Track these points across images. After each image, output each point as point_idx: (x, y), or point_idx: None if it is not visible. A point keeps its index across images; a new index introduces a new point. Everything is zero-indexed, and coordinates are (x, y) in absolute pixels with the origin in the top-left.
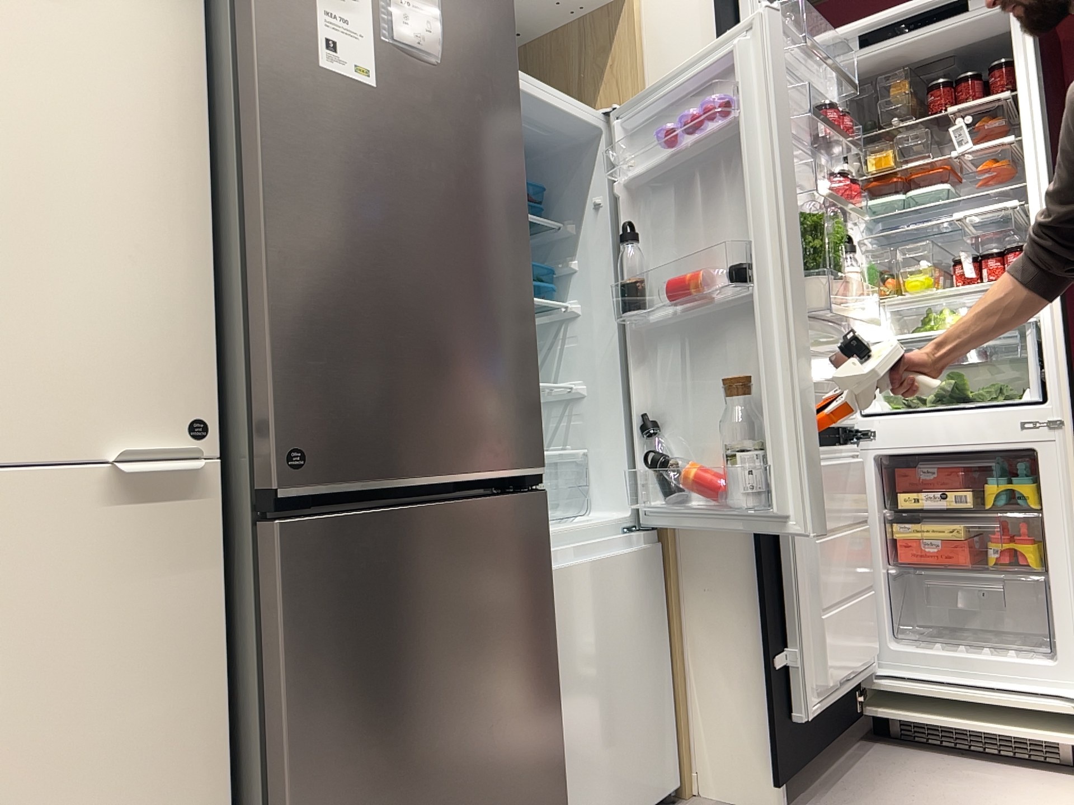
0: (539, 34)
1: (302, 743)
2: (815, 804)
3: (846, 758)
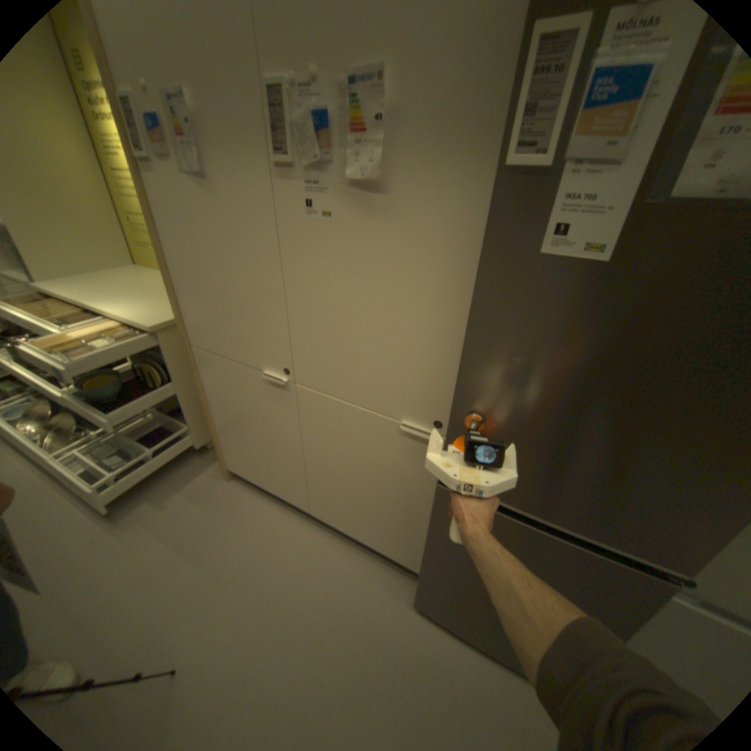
0: None
1: (434, 546)
2: None
3: None
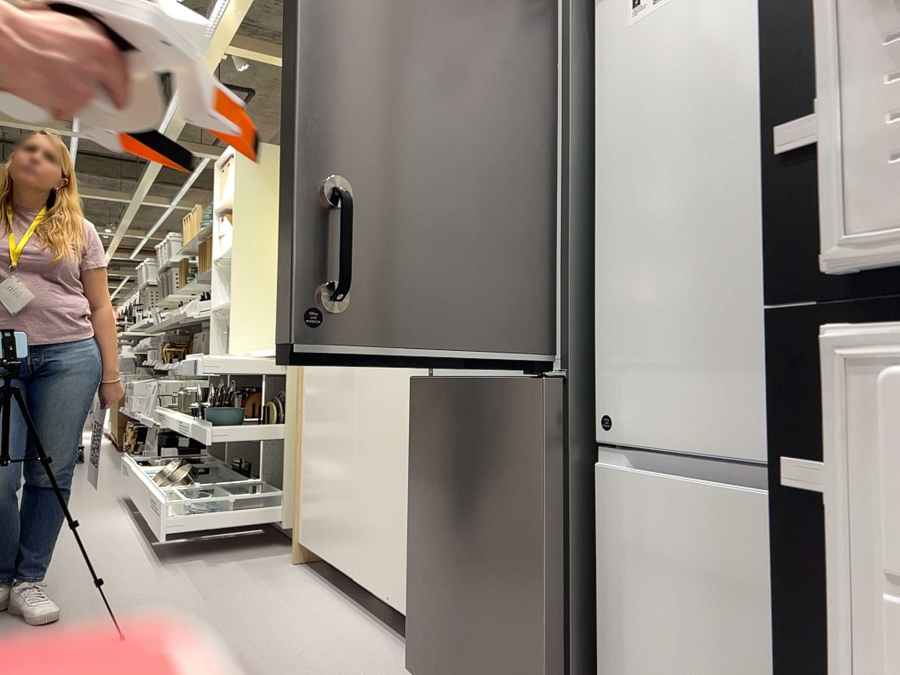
0: None
1: (413, 494)
2: None
3: None
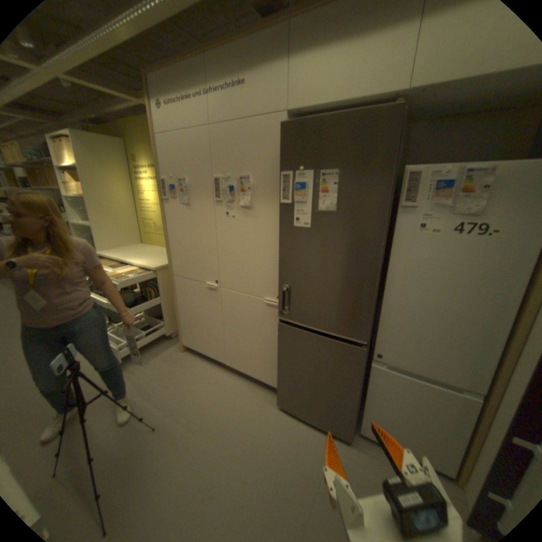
0: None
1: (281, 359)
2: None
3: None
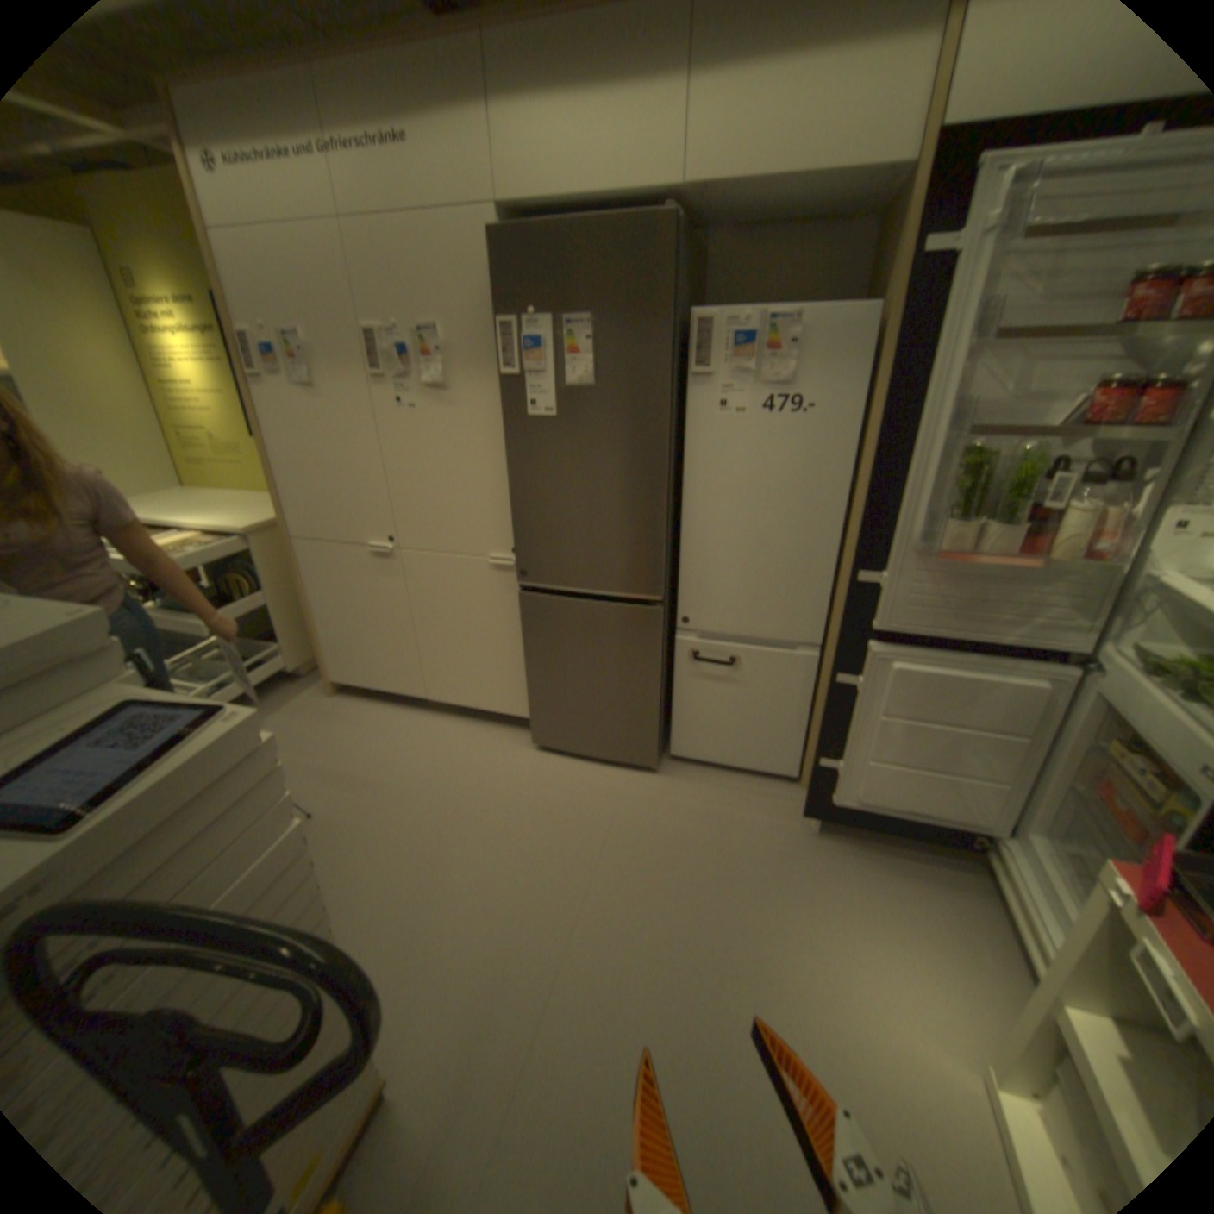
0: (890, 193)
1: (531, 658)
2: (841, 847)
3: (934, 860)
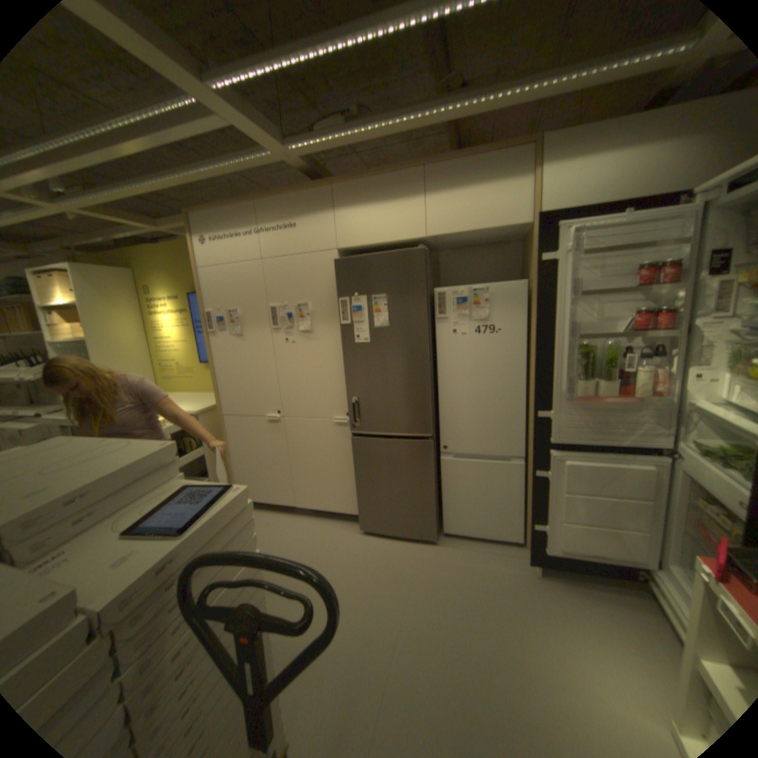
0: (524, 233)
1: (358, 475)
2: (556, 585)
3: (616, 591)
